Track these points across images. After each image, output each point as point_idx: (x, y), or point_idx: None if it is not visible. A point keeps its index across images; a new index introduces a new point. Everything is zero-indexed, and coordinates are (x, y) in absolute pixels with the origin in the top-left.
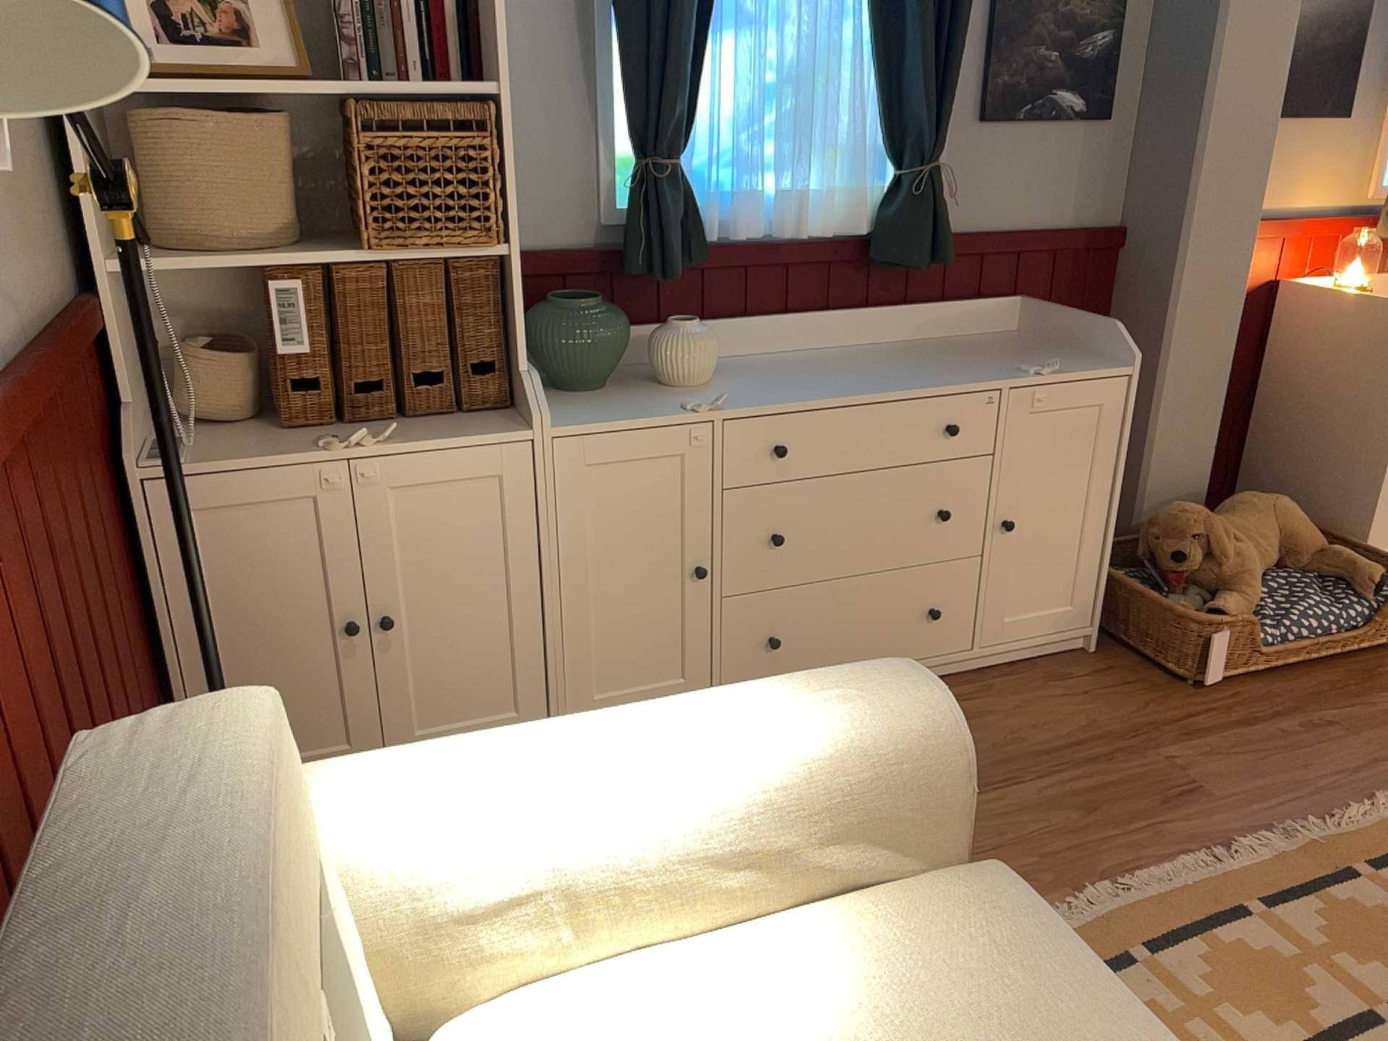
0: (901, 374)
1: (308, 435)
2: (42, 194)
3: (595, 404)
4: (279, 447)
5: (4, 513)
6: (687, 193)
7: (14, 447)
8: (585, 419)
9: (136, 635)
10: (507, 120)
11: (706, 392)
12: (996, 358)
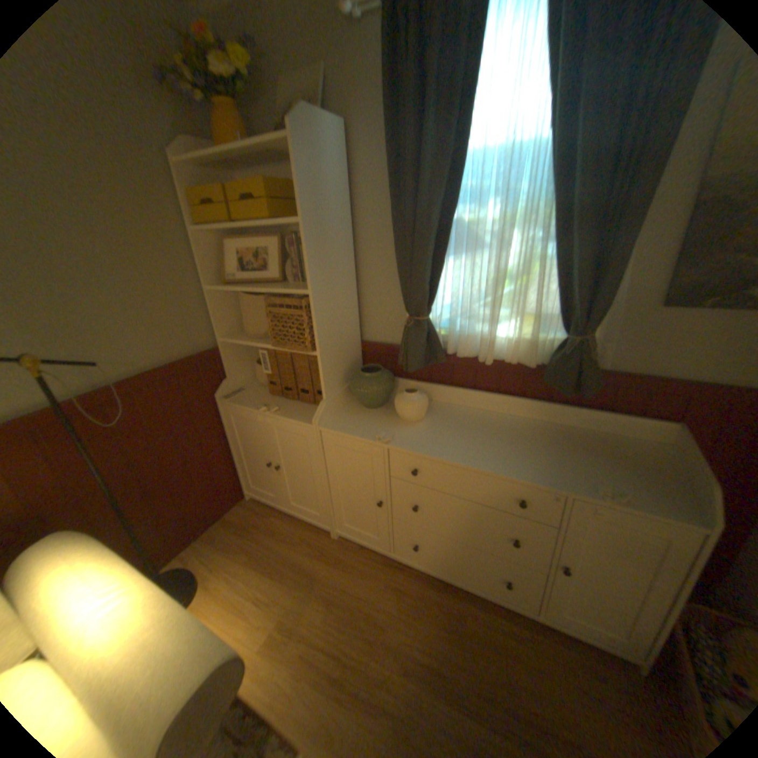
0: (514, 456)
1: (271, 399)
2: (191, 320)
3: (359, 417)
4: (255, 402)
5: (75, 430)
6: (432, 331)
7: (99, 408)
8: (339, 426)
9: (211, 445)
10: (314, 304)
11: (408, 427)
12: (605, 467)
